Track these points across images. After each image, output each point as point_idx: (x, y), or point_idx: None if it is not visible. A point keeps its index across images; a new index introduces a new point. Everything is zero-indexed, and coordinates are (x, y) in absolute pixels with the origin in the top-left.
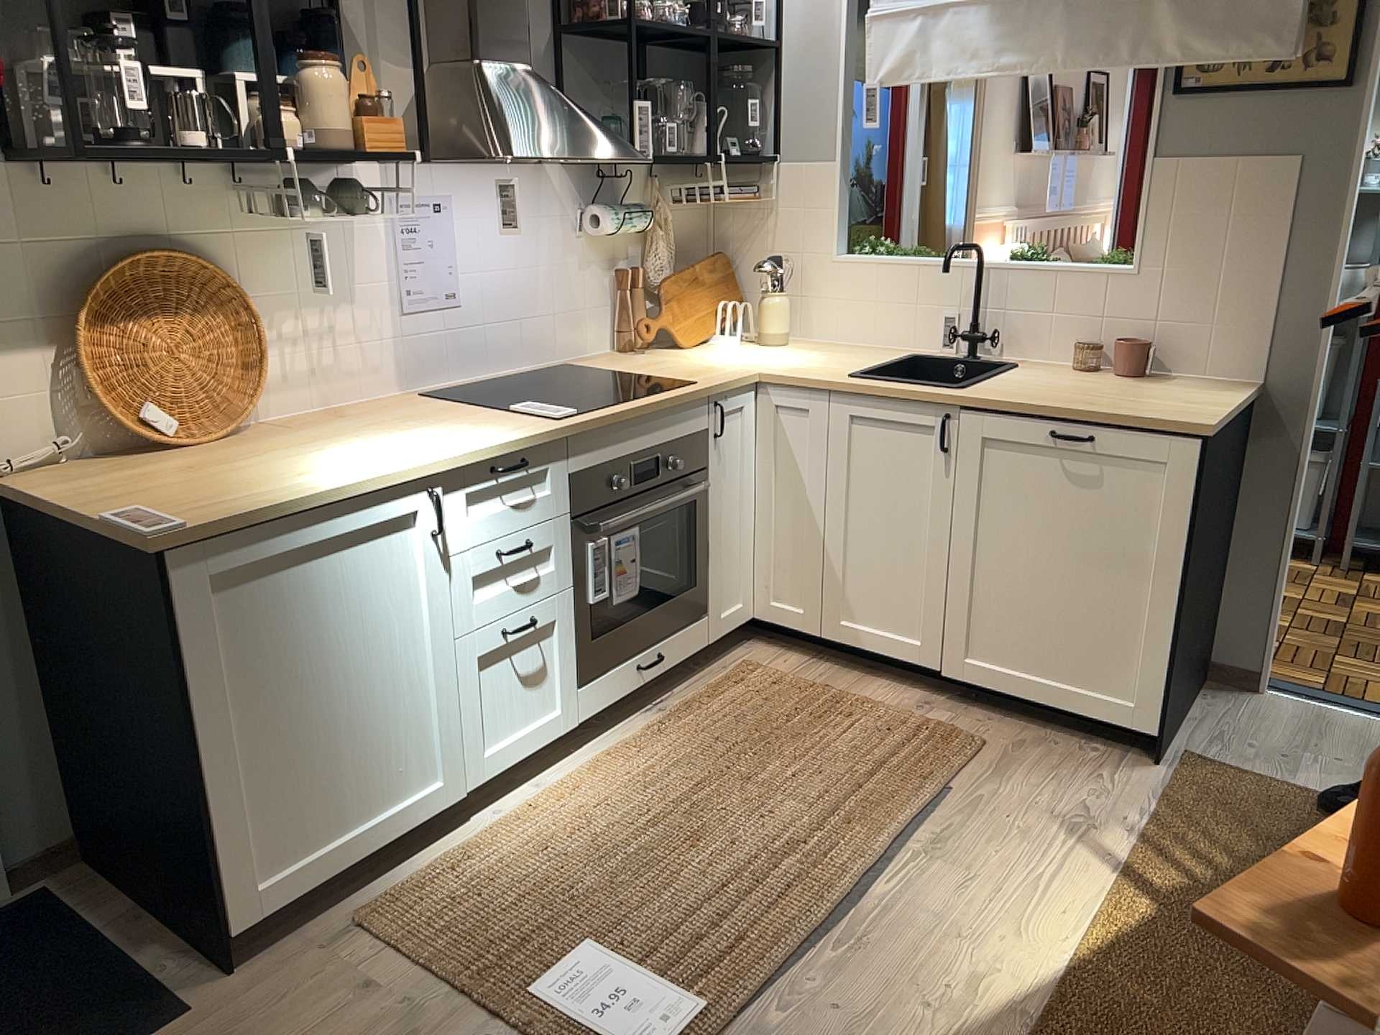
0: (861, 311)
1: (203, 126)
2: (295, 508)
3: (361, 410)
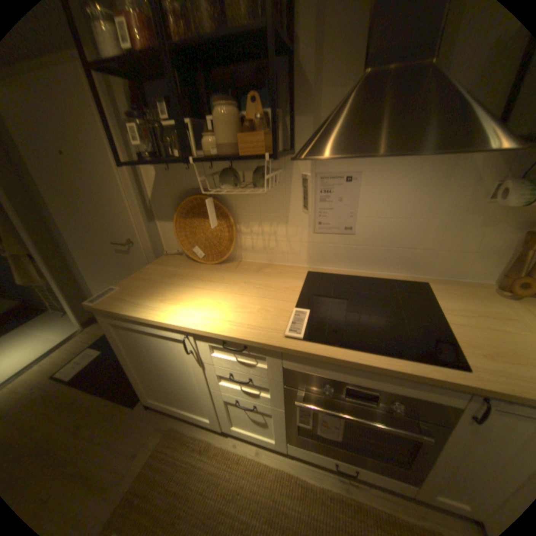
0: None
1: (175, 145)
2: (124, 316)
3: (274, 268)
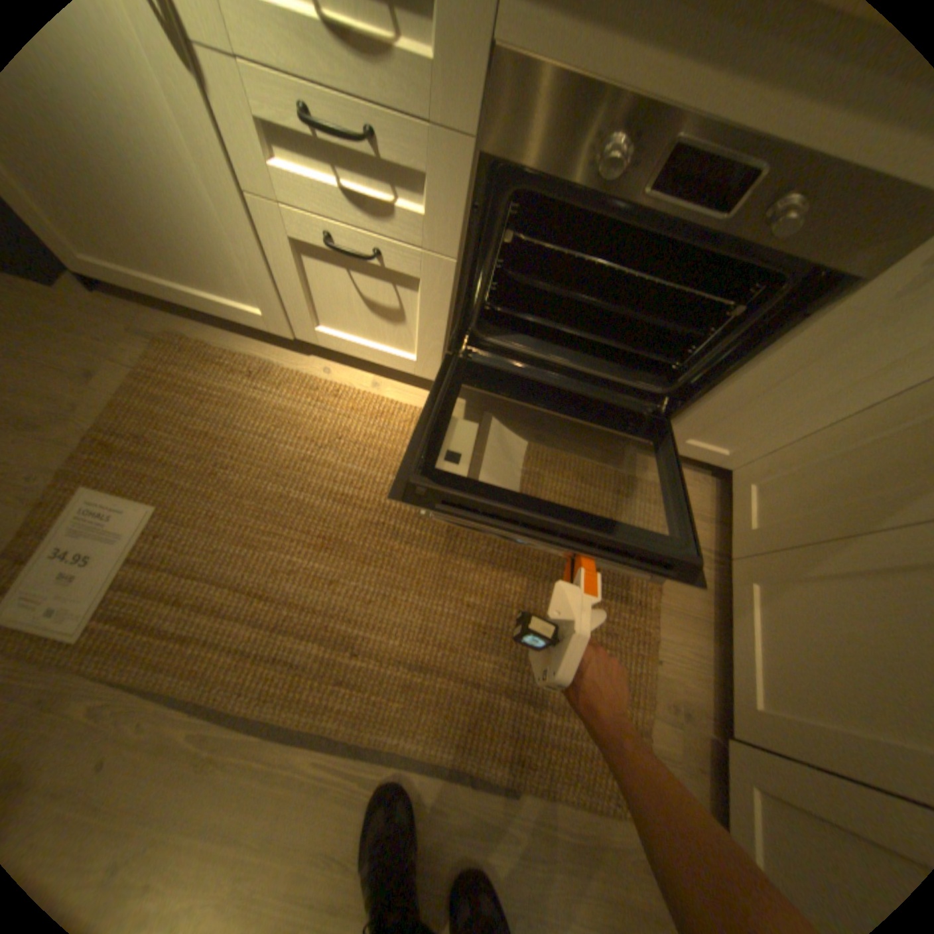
0: None
1: None
2: None
3: None
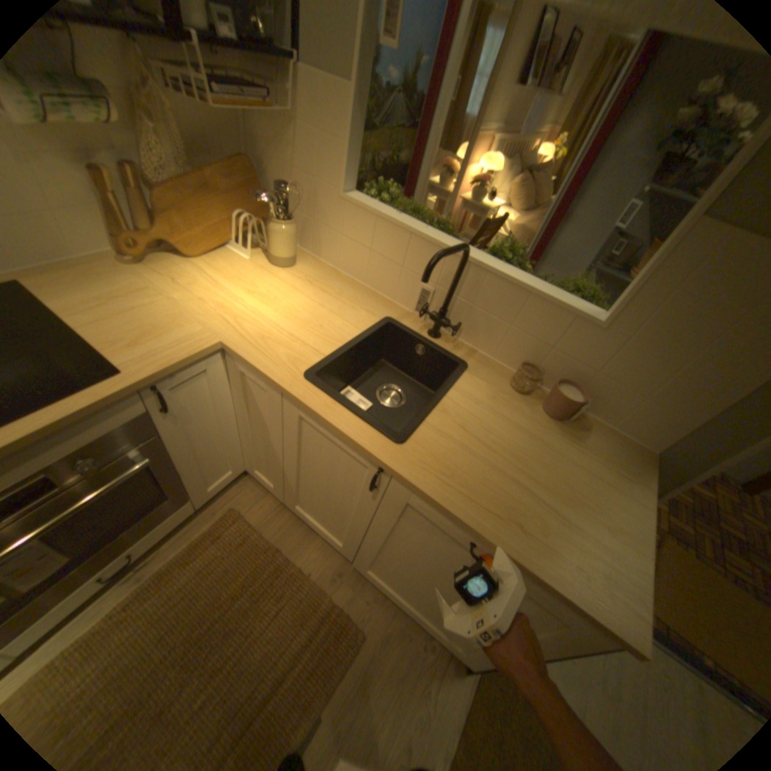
0: (358, 253)
1: None
2: None
3: None
